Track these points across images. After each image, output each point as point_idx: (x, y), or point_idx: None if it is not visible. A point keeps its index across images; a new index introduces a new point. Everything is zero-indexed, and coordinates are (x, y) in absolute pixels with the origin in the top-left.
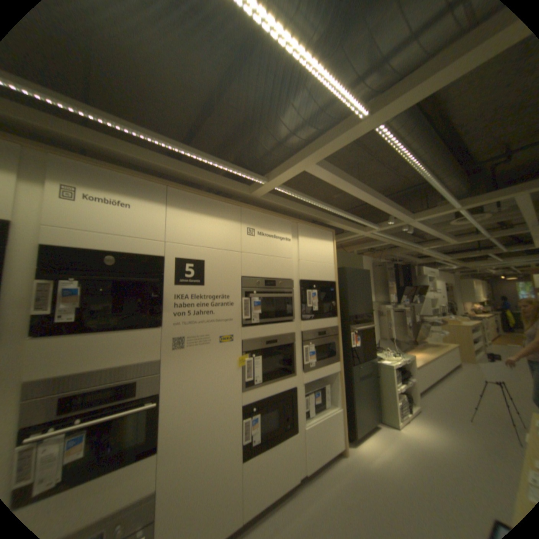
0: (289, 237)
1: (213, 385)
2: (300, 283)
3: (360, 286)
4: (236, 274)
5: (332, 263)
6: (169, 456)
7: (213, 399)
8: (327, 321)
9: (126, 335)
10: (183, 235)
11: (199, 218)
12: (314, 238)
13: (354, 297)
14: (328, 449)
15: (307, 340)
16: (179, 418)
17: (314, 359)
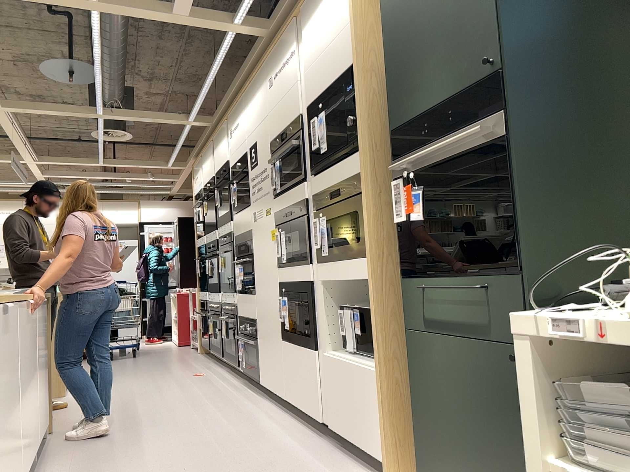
0: (294, 48)
1: (266, 254)
2: (308, 112)
3: (432, 1)
4: (267, 141)
5: (350, 20)
6: (258, 300)
7: (267, 267)
8: (345, 164)
9: (243, 212)
10: (249, 126)
11: (252, 103)
12: (319, 6)
13: (410, 62)
14: (356, 423)
15: (323, 209)
16: (258, 275)
17: (323, 241)
